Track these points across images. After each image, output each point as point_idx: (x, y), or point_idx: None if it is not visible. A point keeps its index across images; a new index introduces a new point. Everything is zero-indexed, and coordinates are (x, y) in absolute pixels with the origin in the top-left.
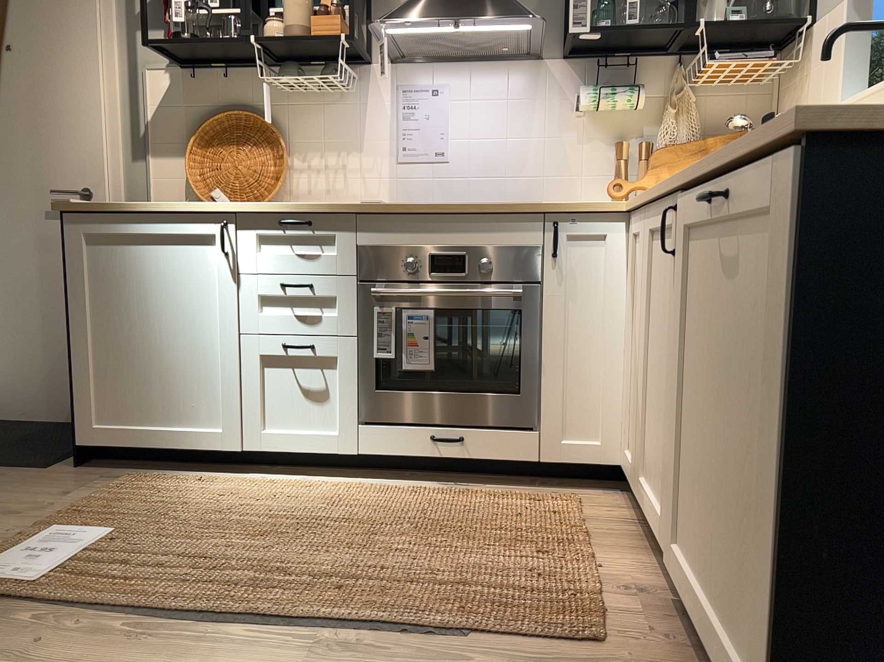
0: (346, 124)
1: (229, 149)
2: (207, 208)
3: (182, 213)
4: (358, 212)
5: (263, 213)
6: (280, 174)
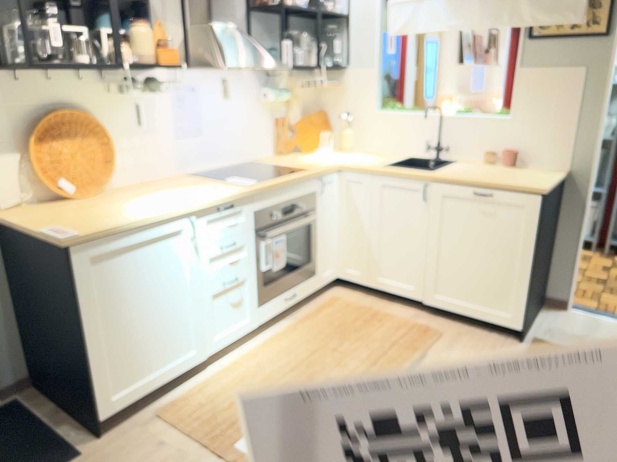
0: (144, 114)
1: (64, 143)
2: (180, 212)
3: (163, 220)
4: (255, 192)
5: (209, 206)
6: (112, 159)
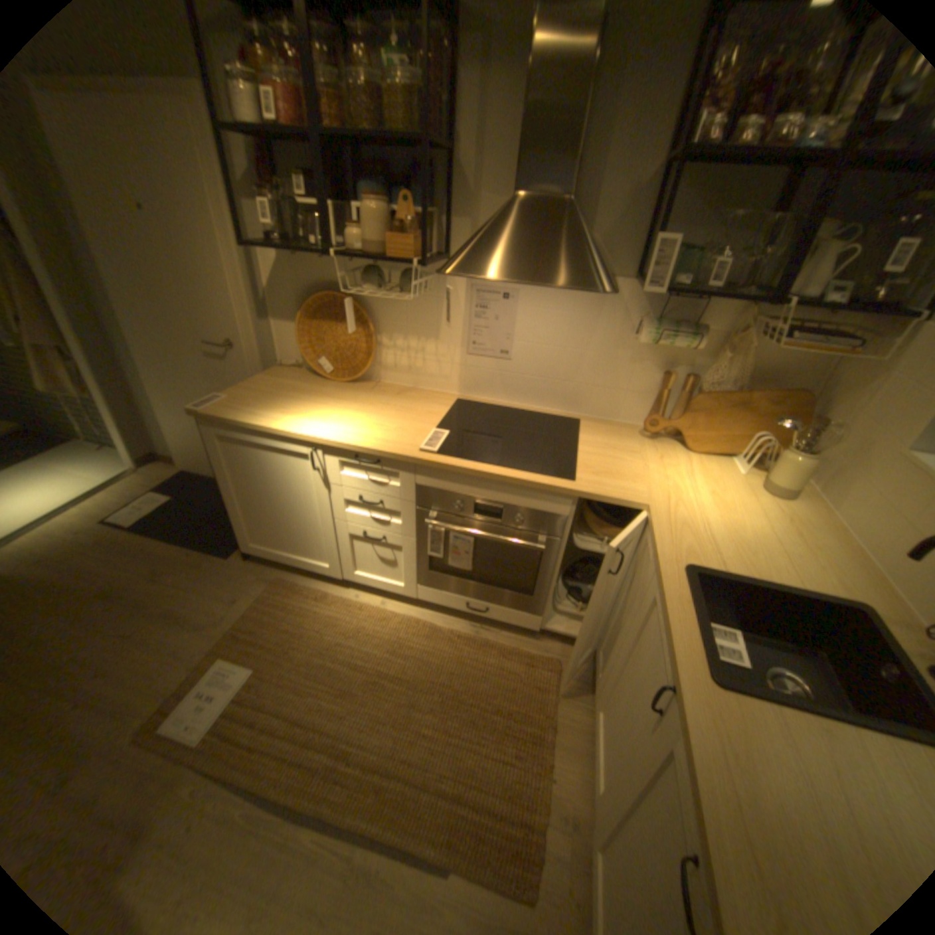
0: (426, 314)
1: (330, 324)
2: (298, 437)
3: (281, 436)
4: (417, 463)
5: (342, 448)
6: (371, 354)
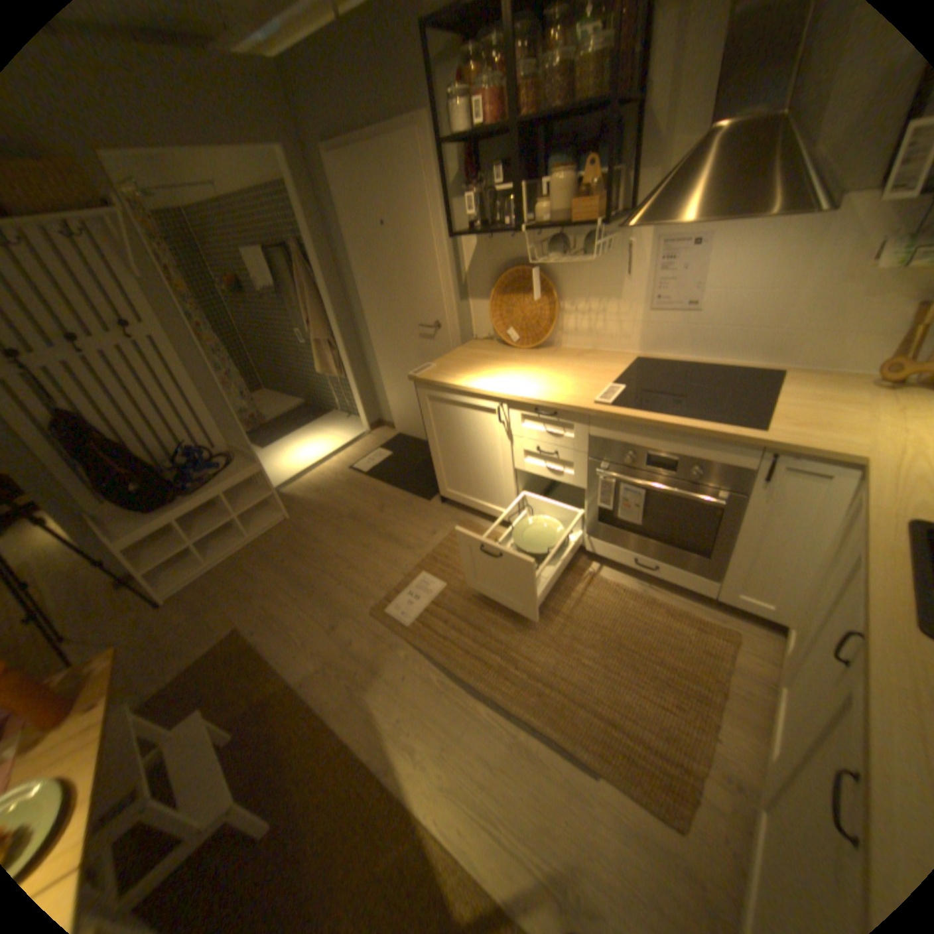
0: (609, 273)
1: (518, 296)
2: (488, 393)
3: (475, 393)
4: (590, 413)
5: (523, 402)
6: (553, 320)
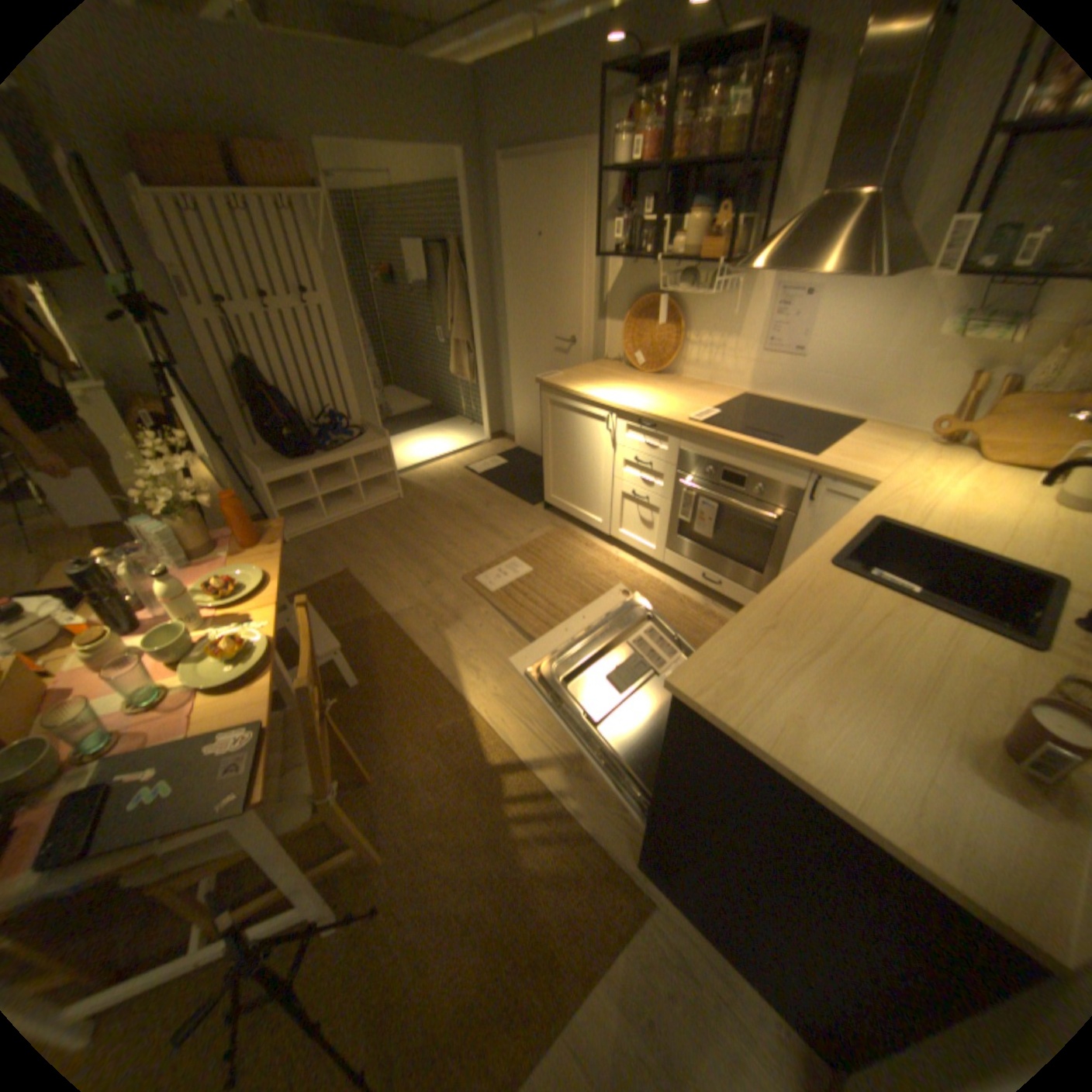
0: (732, 312)
1: (650, 322)
2: (601, 402)
3: (590, 401)
4: (682, 428)
5: (630, 413)
6: (677, 349)
